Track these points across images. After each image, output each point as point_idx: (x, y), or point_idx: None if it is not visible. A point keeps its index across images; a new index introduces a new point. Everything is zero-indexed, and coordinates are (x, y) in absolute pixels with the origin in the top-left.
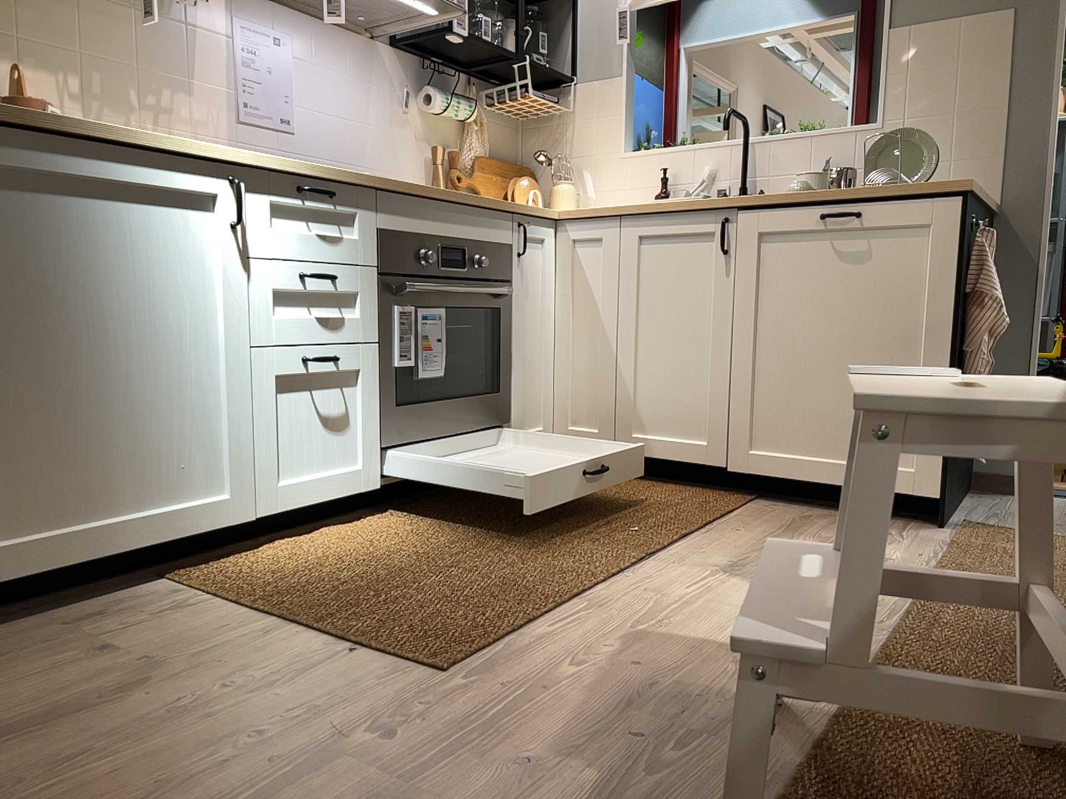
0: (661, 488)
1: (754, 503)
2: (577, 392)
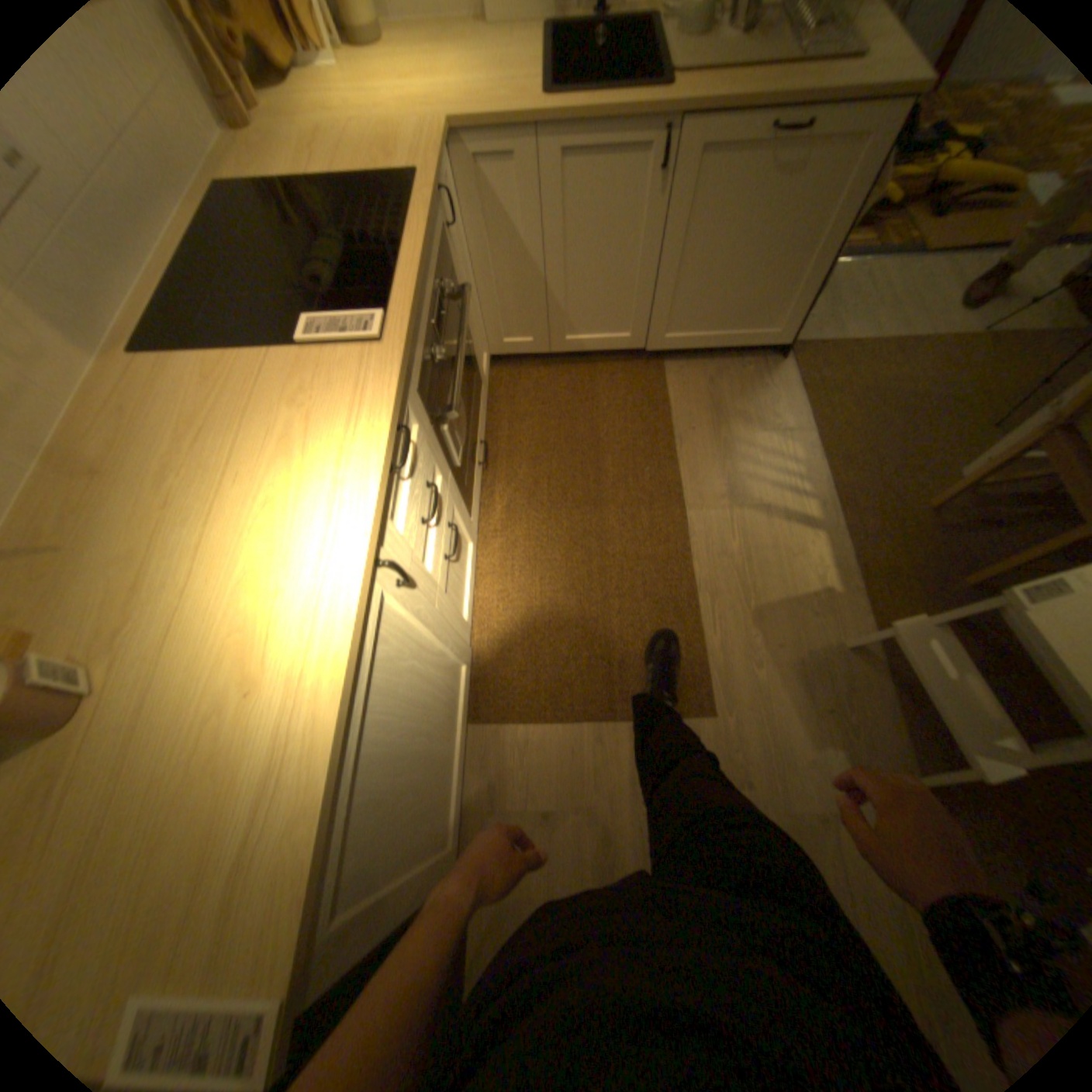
0: (596, 374)
1: (670, 374)
2: (505, 312)
